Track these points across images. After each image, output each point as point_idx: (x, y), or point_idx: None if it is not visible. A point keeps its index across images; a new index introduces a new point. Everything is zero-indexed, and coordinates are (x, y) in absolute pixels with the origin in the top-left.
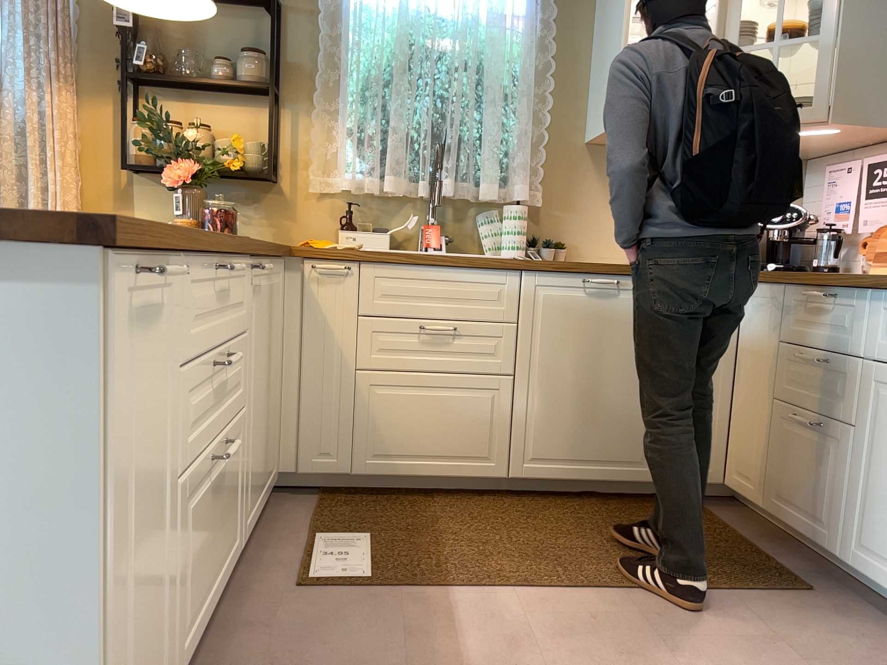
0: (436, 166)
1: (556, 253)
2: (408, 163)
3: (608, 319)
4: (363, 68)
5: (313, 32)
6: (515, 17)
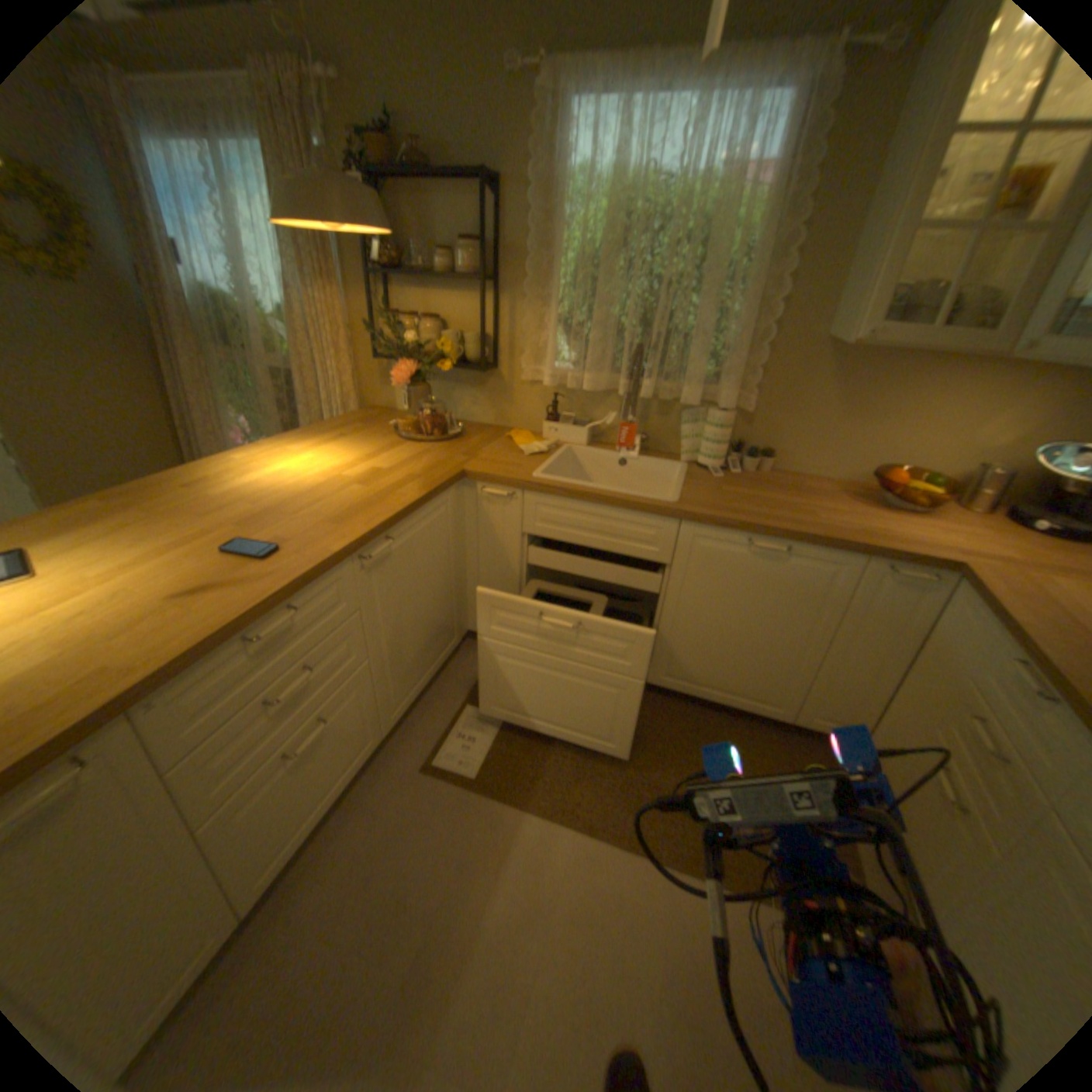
0: (641, 362)
1: (759, 464)
2: (611, 359)
3: (769, 582)
4: (575, 247)
5: (528, 205)
6: (761, 168)
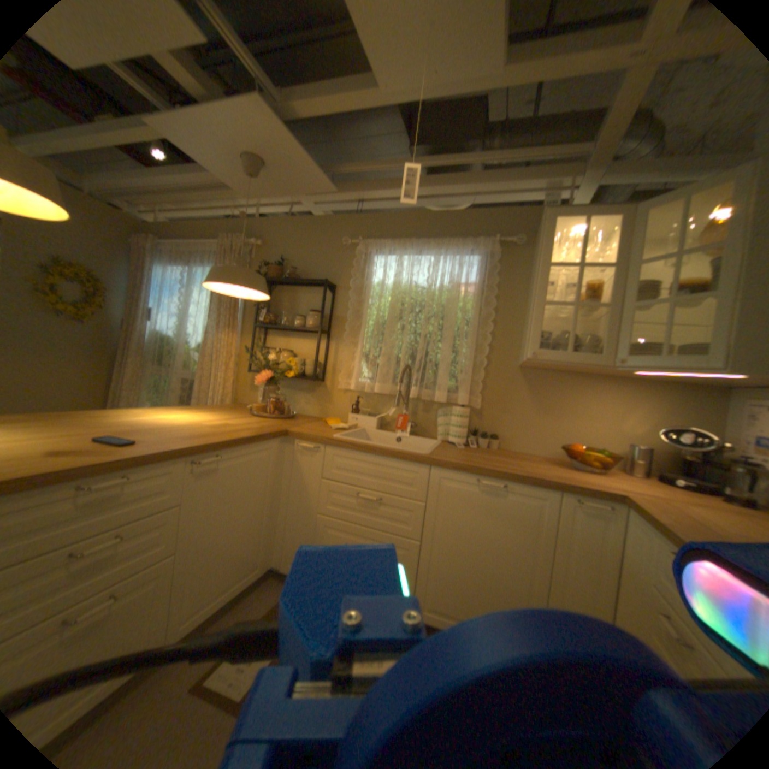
0: (411, 378)
1: (489, 443)
2: (393, 375)
3: (497, 515)
4: (374, 318)
5: (350, 298)
6: (468, 284)
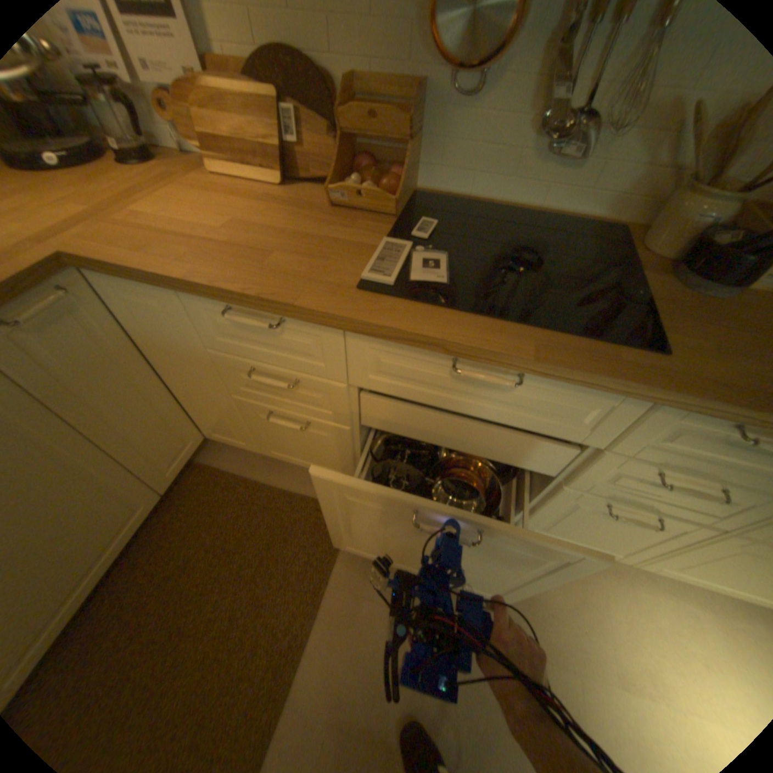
0: None
1: None
2: None
3: None
4: None
5: None
6: None
